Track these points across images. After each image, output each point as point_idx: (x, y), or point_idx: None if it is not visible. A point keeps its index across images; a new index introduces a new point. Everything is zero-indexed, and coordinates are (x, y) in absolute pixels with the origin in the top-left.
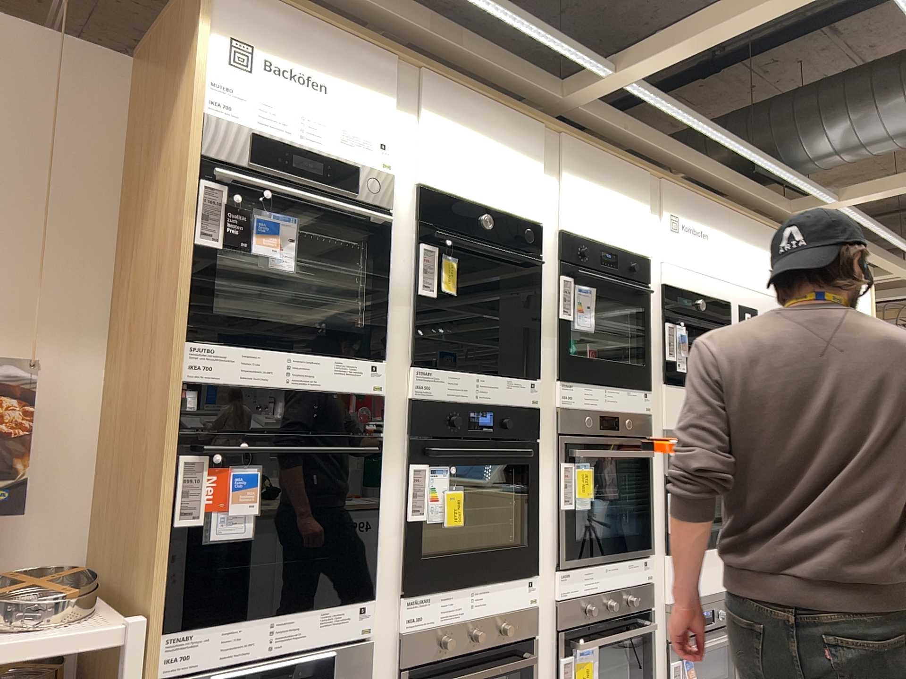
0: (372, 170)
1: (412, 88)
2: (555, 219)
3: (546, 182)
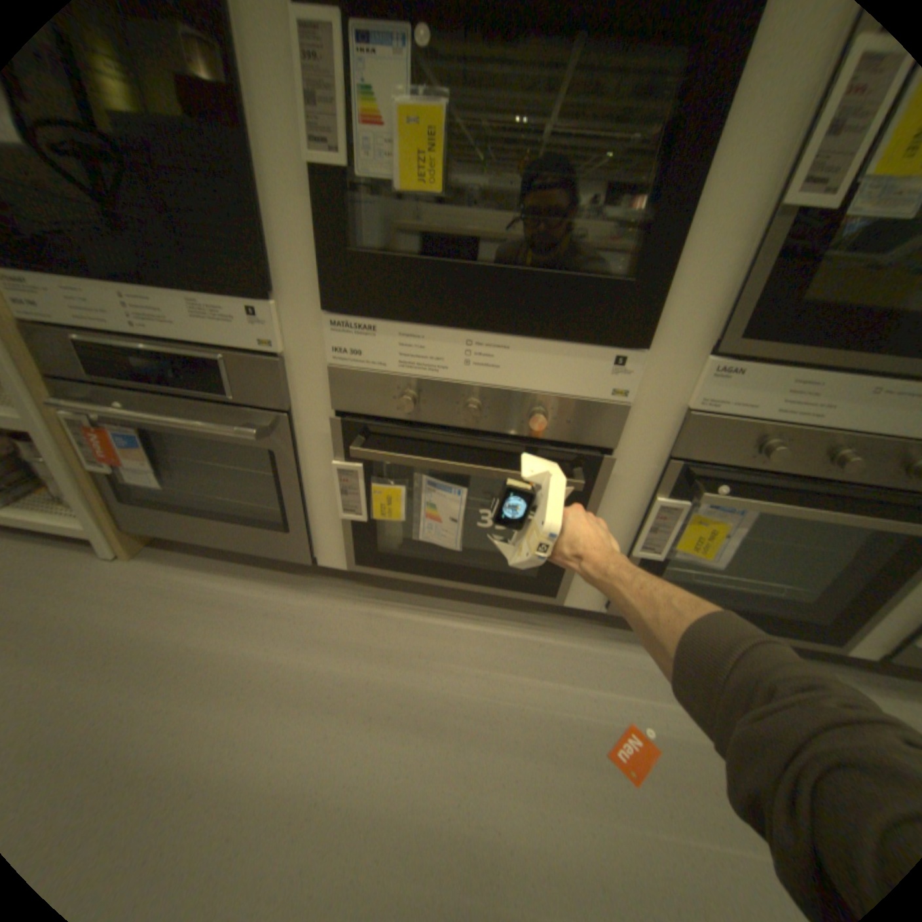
0: None
1: None
2: None
3: None
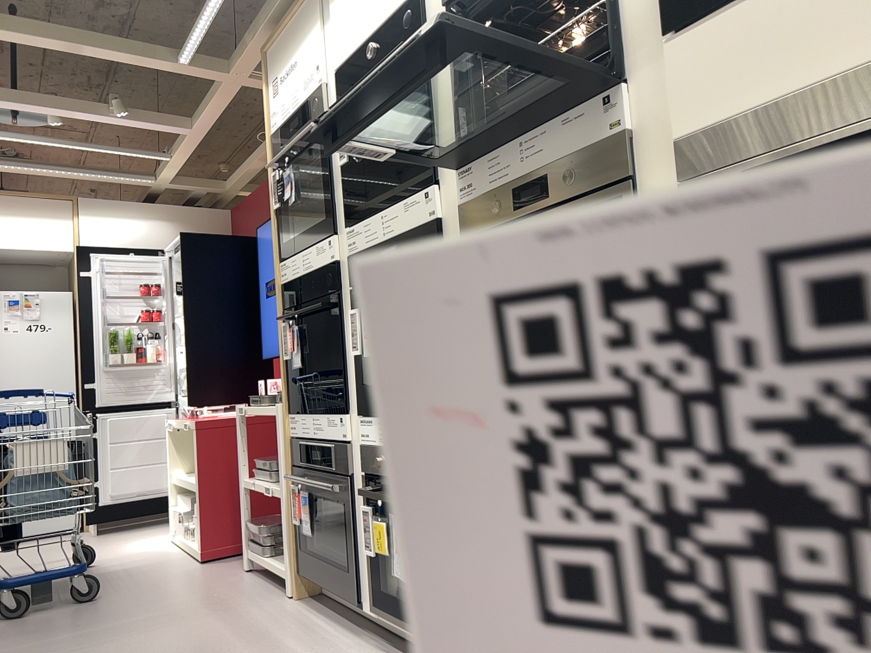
0: (312, 91)
1: None
2: None
3: None
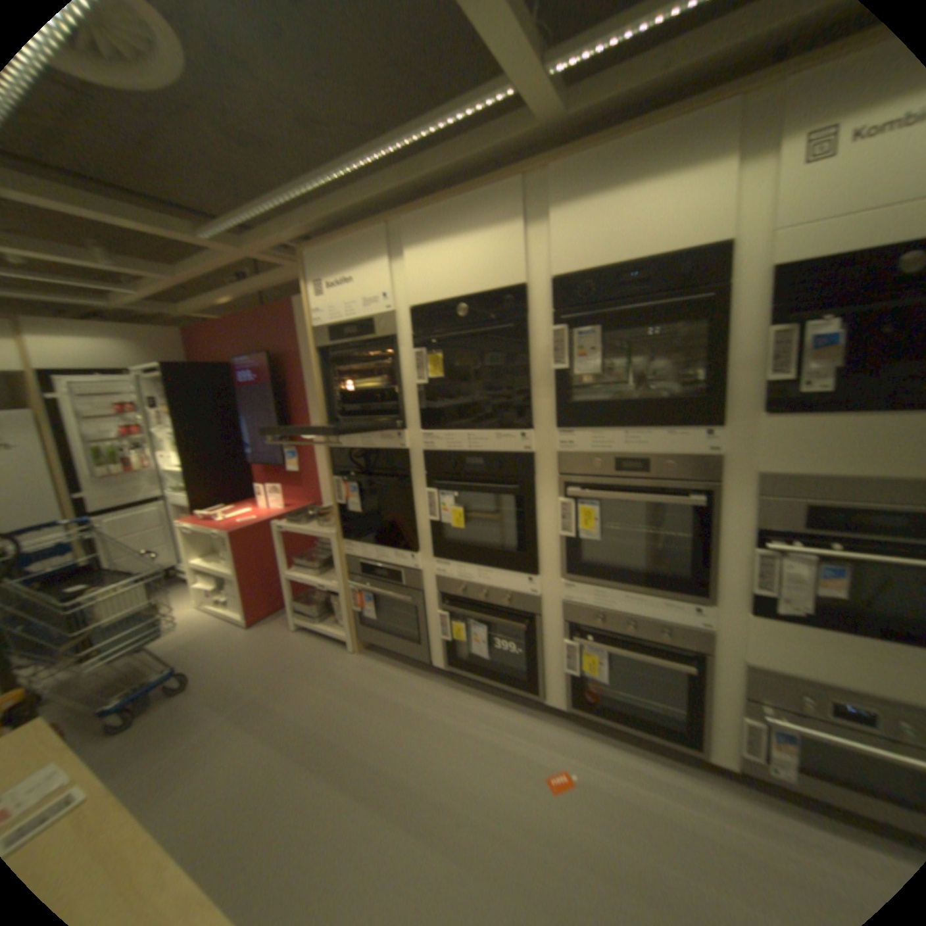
0: (378, 313)
1: (396, 230)
2: (550, 262)
3: (537, 224)
